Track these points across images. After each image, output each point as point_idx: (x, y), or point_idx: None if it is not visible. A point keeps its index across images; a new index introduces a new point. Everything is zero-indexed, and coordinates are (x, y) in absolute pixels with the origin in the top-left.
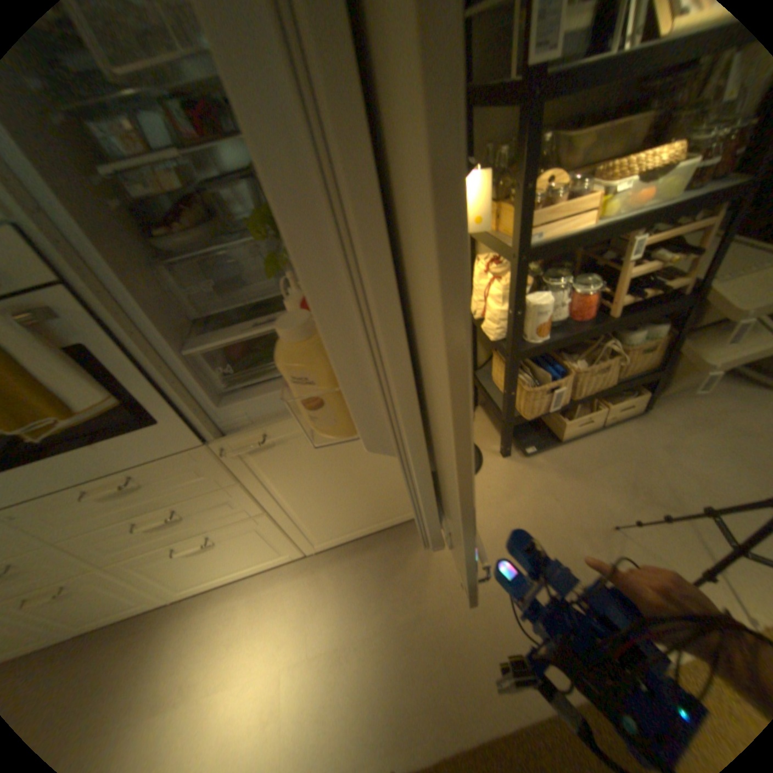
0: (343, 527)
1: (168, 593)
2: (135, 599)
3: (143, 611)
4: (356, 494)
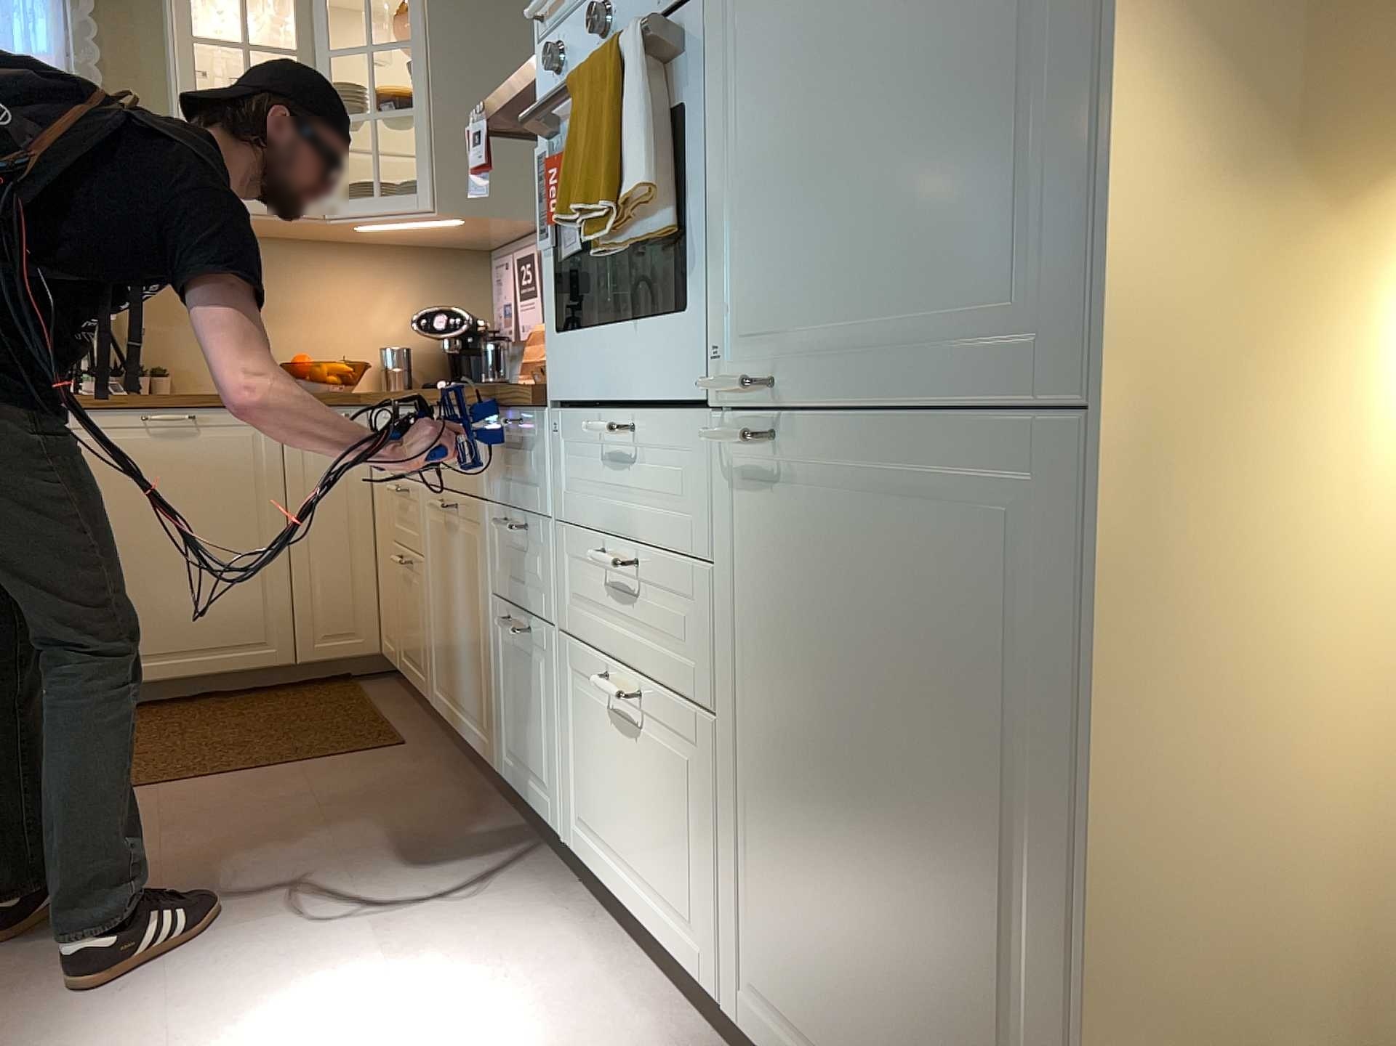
0: (822, 1021)
1: (575, 819)
2: (554, 773)
3: (548, 828)
4: (883, 890)
